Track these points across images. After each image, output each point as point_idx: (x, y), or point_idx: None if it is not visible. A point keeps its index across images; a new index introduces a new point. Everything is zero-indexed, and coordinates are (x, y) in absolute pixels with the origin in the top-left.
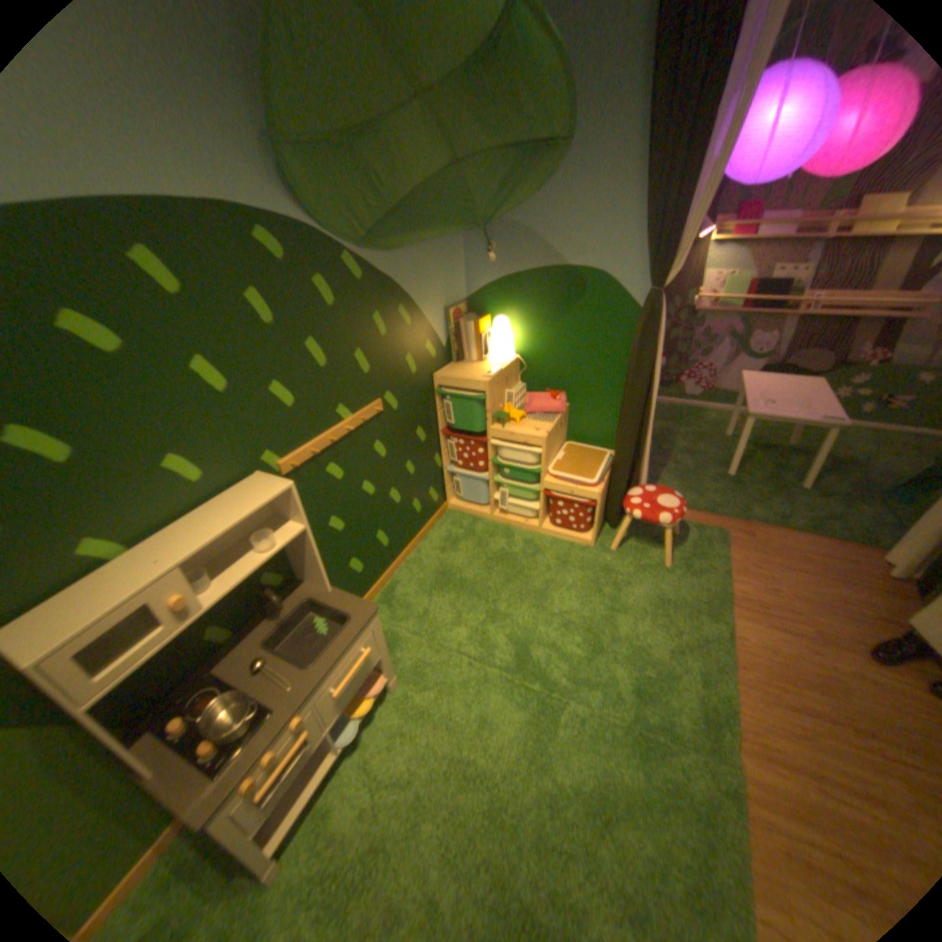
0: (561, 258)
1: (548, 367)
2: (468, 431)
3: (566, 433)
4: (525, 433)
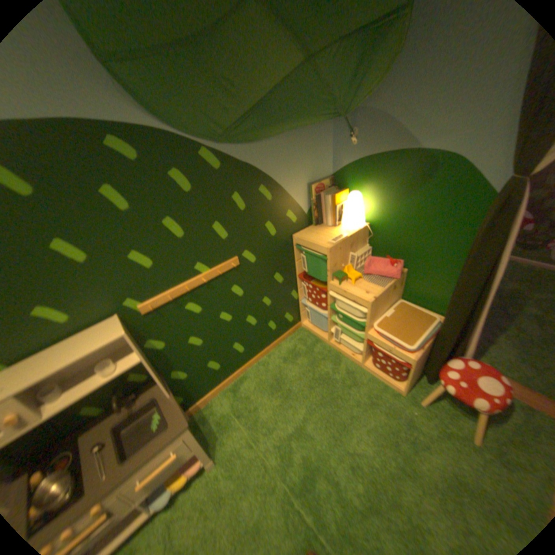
0: (416, 141)
1: (393, 236)
2: (314, 280)
3: (403, 291)
4: (357, 293)
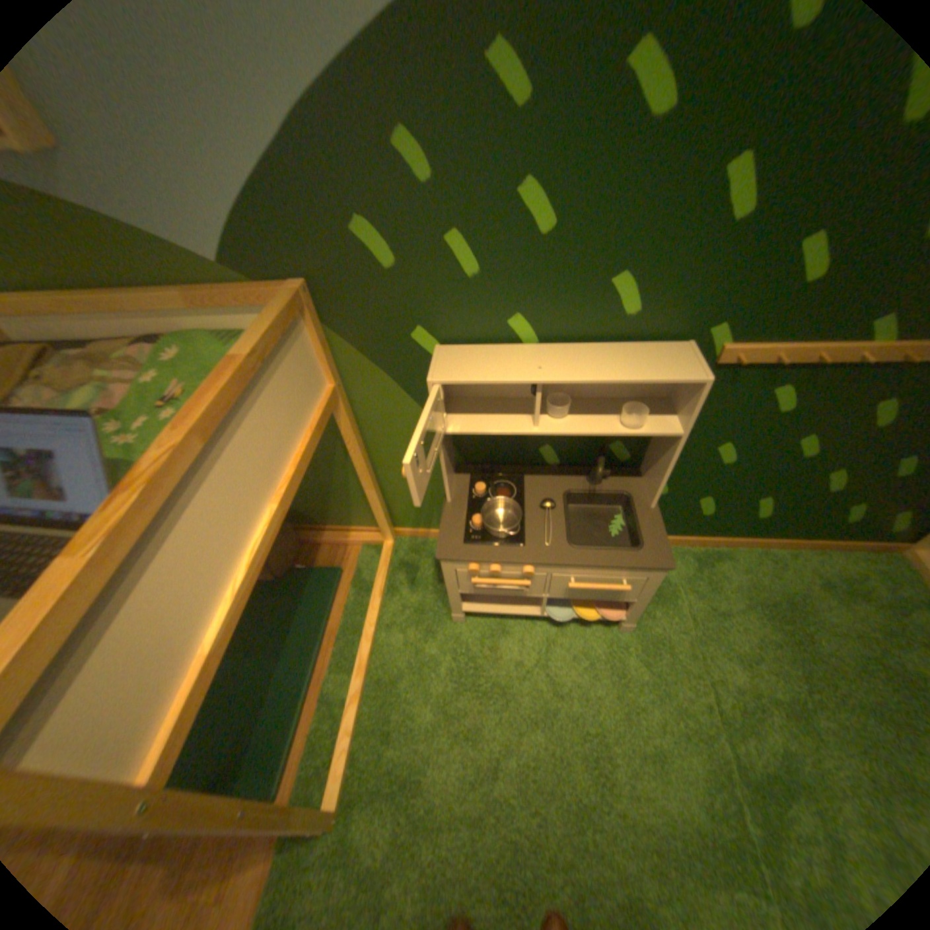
0: None
1: None
2: None
3: None
4: None
